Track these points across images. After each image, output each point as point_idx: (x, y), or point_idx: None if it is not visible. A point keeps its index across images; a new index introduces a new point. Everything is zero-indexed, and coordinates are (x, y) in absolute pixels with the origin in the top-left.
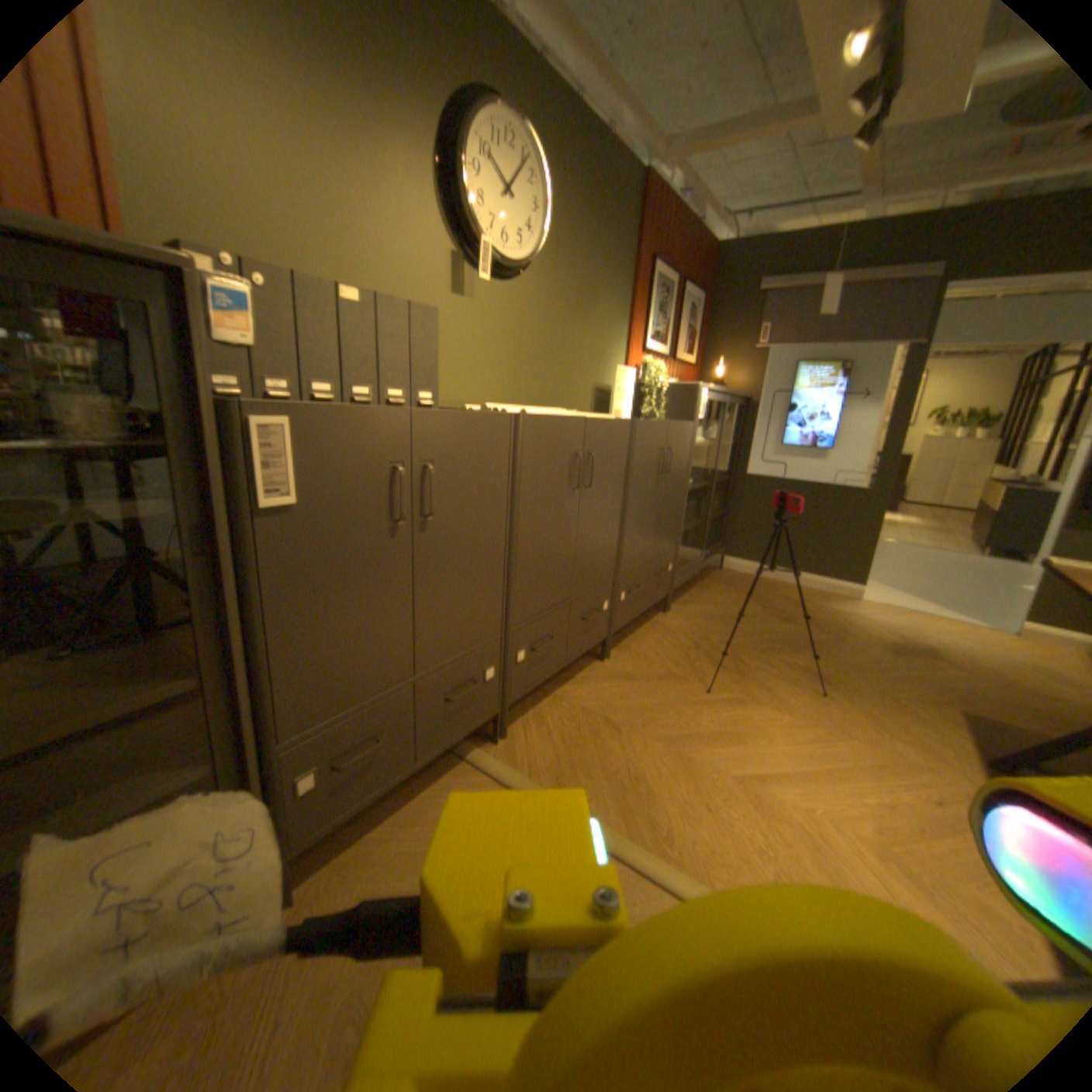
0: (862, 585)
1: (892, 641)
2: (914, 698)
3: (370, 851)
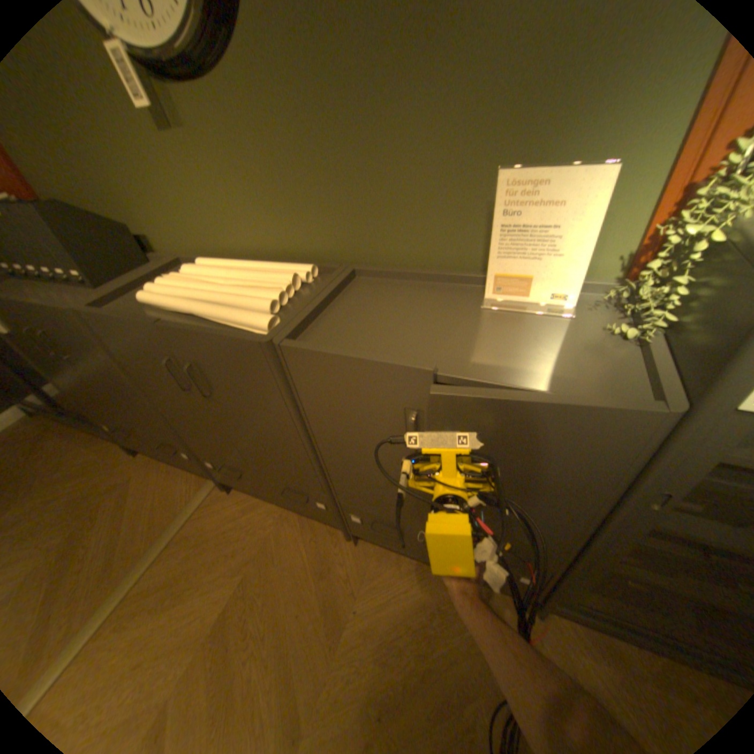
0: None
1: None
2: None
3: (153, 468)
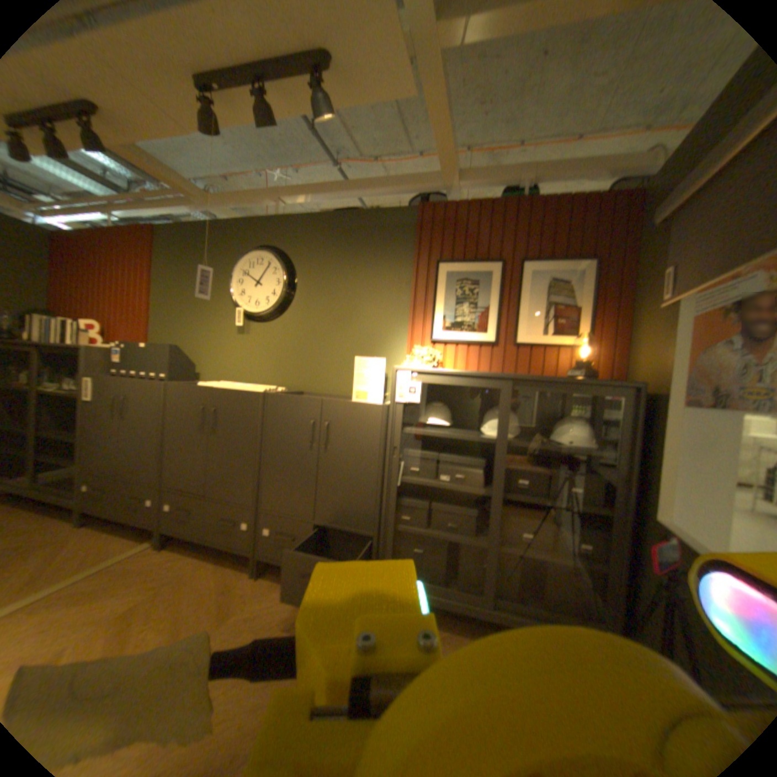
0: None
1: None
2: None
3: (93, 534)
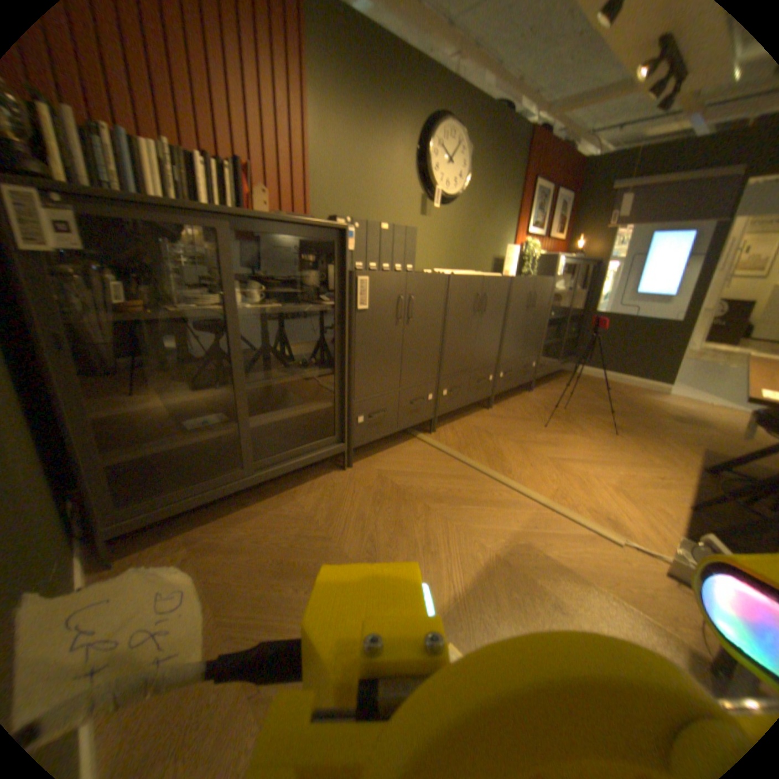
0: (676, 387)
1: (679, 415)
2: (676, 440)
3: (378, 457)
